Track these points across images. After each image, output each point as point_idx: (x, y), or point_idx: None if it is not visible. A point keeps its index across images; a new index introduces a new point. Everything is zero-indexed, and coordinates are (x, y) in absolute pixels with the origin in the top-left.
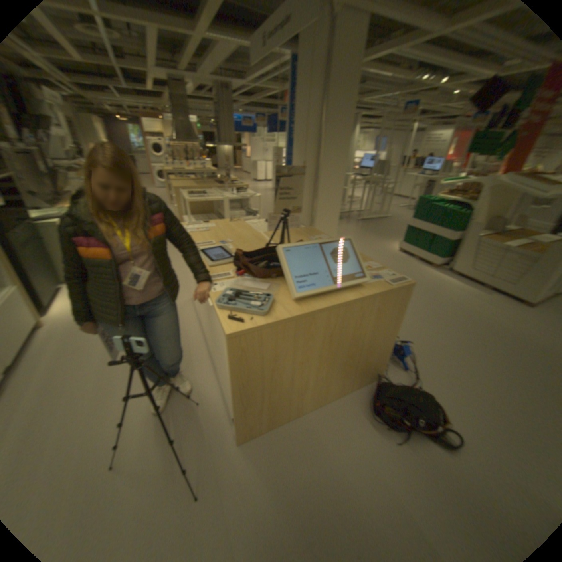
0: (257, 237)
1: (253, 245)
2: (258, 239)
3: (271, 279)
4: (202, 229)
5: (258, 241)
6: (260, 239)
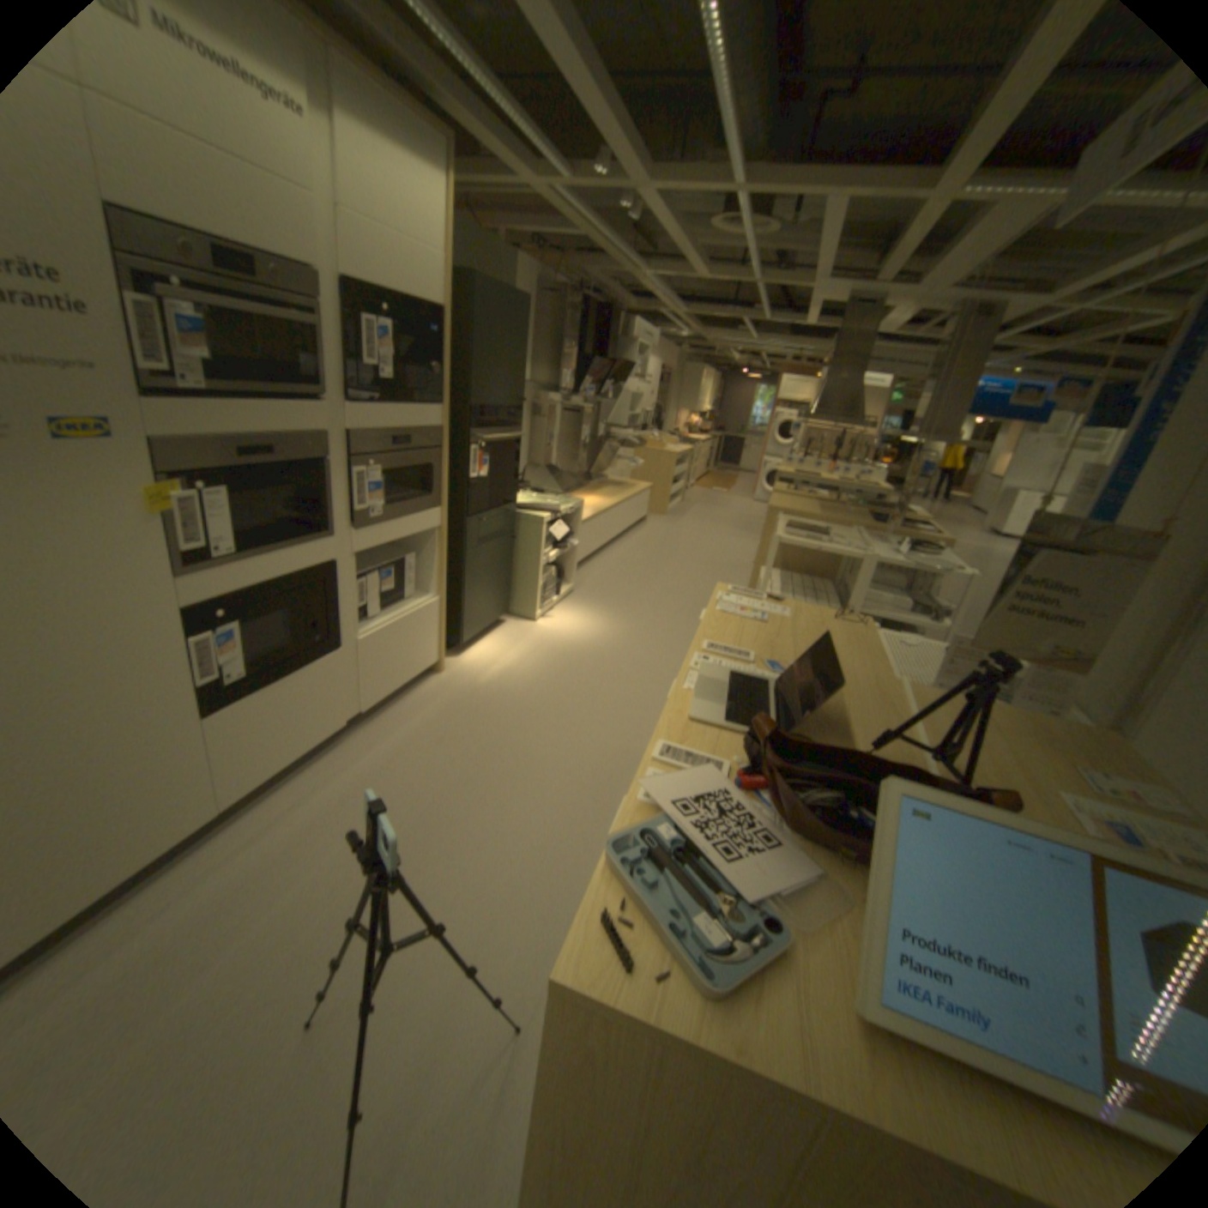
0: (896, 690)
1: (865, 707)
2: (895, 696)
3: (847, 858)
4: (761, 614)
5: (889, 702)
6: (901, 699)
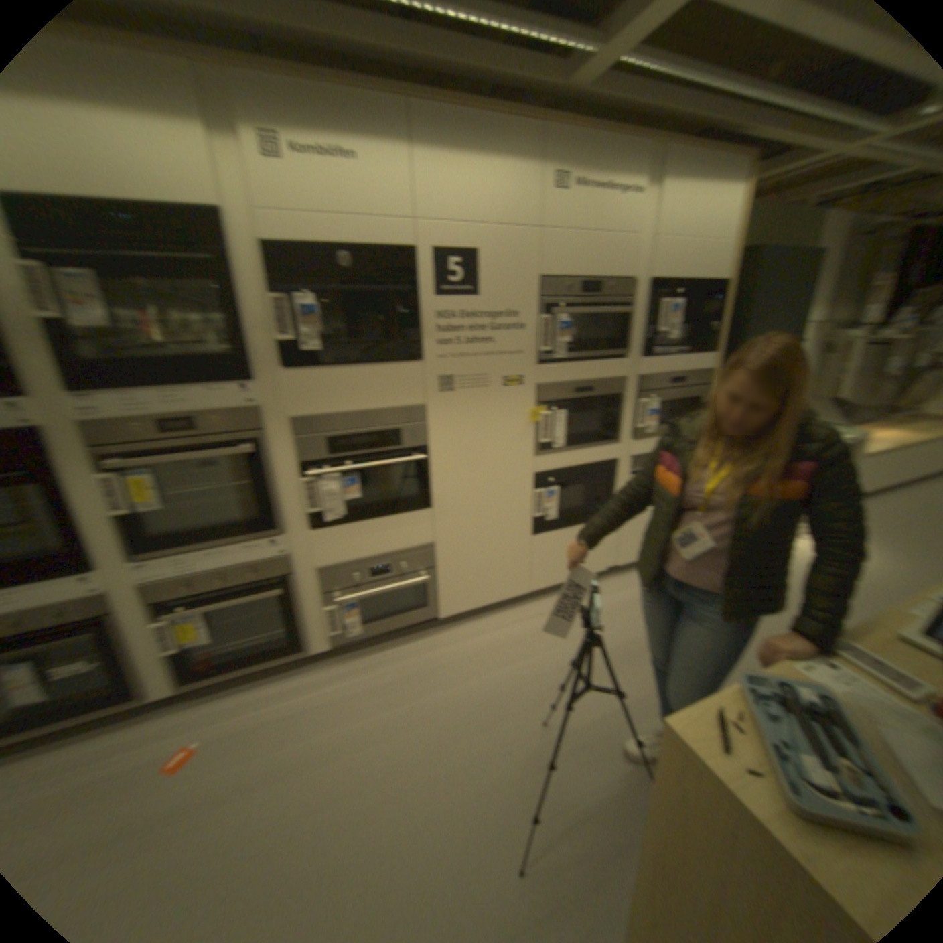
0: None
1: None
2: None
3: None
4: None
5: None
6: None
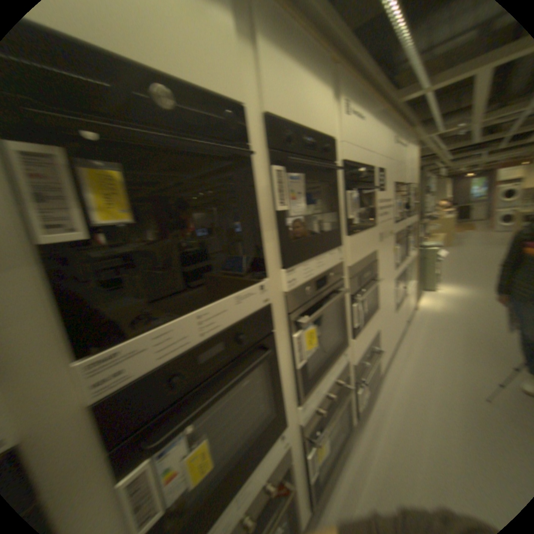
0: None
1: None
2: None
3: None
4: None
5: None
6: None
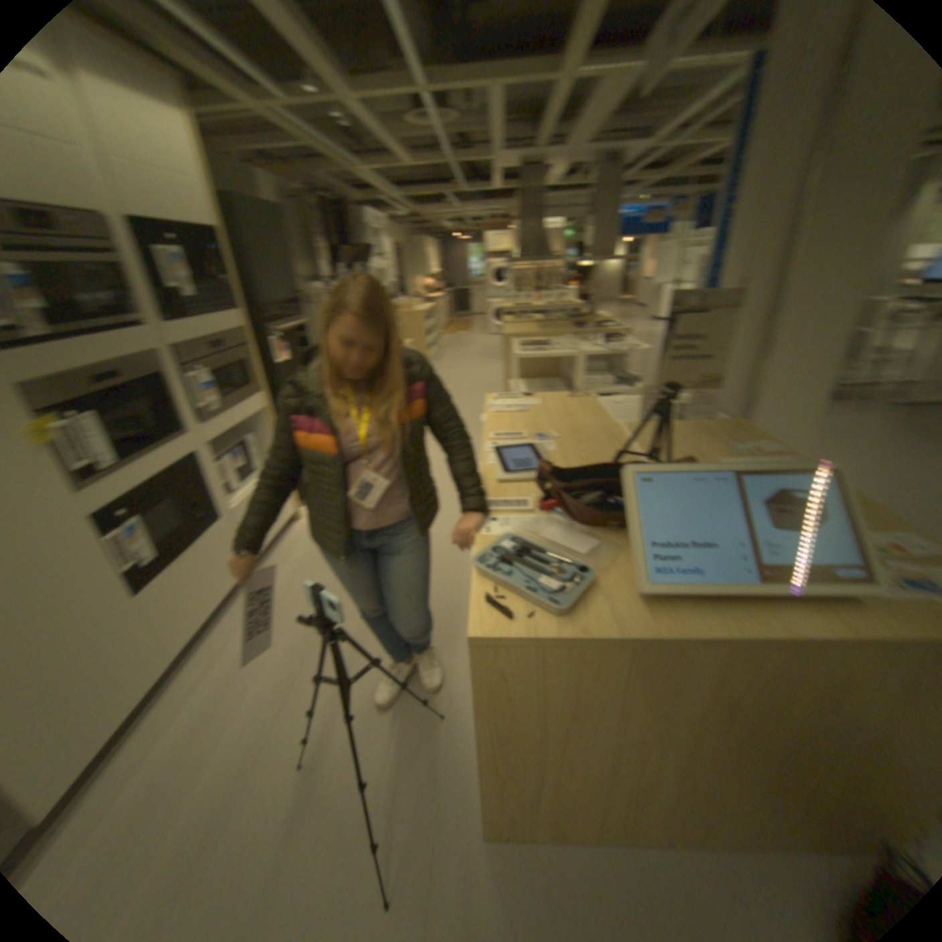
0: (614, 431)
1: (598, 446)
2: (614, 434)
3: (611, 528)
4: (517, 408)
5: (612, 439)
6: (618, 435)
